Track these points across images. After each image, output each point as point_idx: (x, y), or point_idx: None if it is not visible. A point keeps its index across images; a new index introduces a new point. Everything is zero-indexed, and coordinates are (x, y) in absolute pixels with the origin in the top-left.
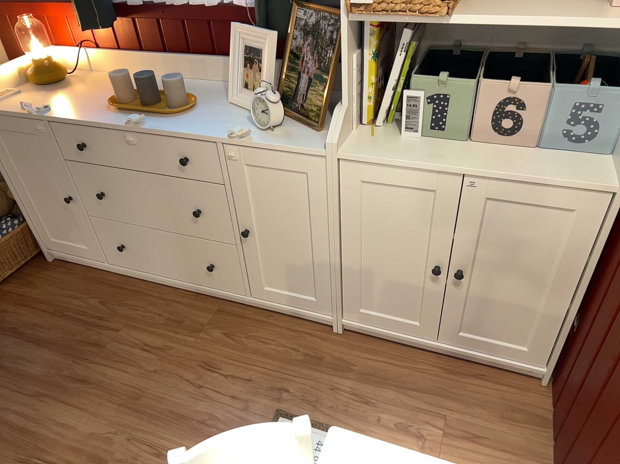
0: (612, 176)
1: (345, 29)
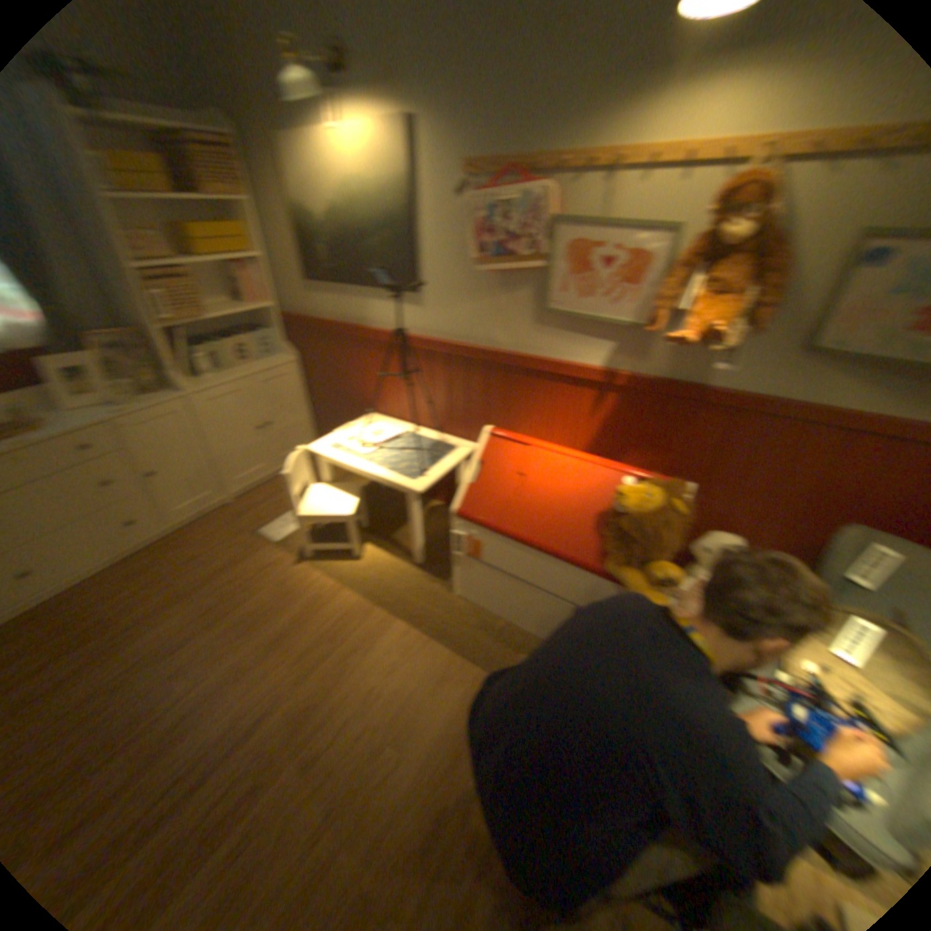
0: (285, 359)
1: (148, 335)
